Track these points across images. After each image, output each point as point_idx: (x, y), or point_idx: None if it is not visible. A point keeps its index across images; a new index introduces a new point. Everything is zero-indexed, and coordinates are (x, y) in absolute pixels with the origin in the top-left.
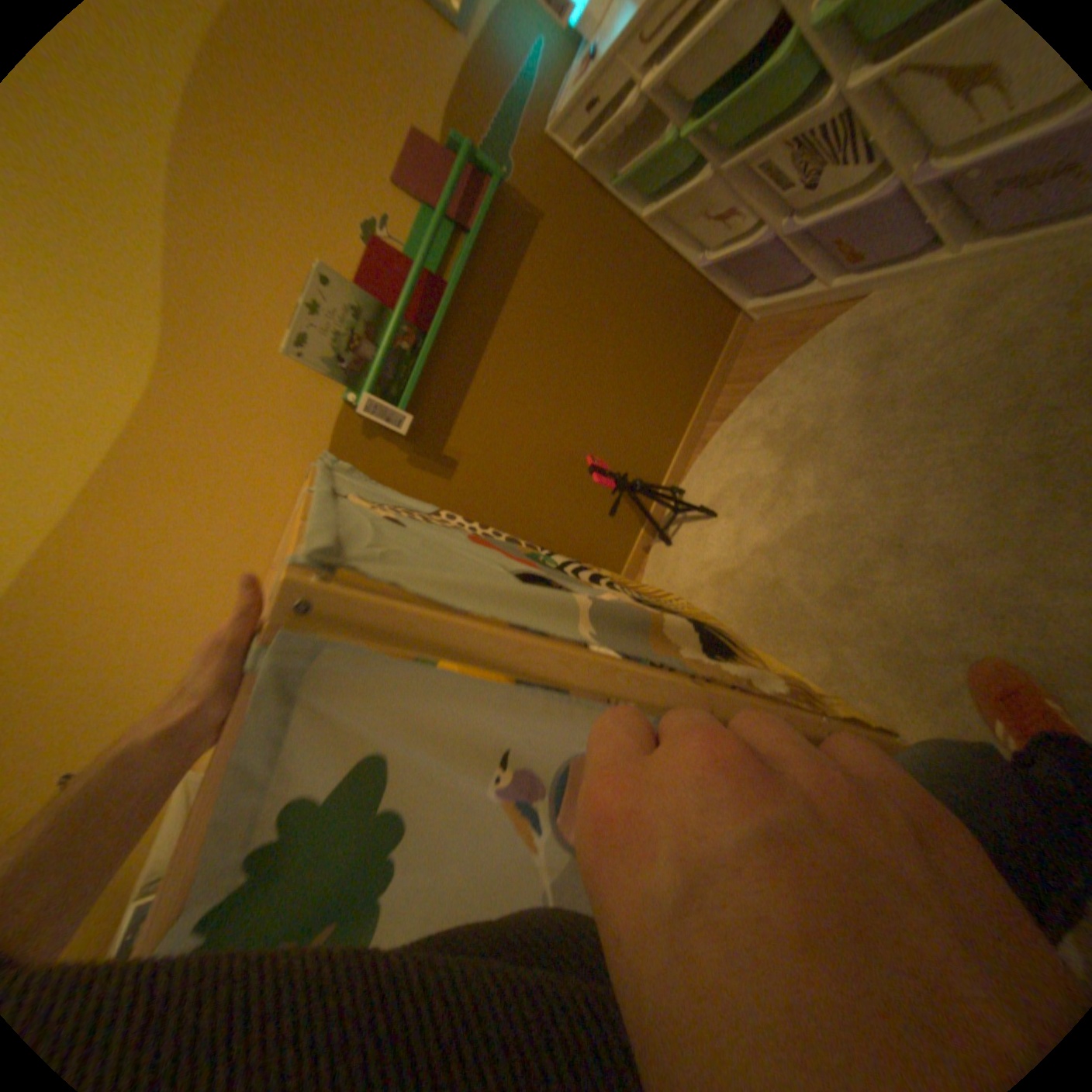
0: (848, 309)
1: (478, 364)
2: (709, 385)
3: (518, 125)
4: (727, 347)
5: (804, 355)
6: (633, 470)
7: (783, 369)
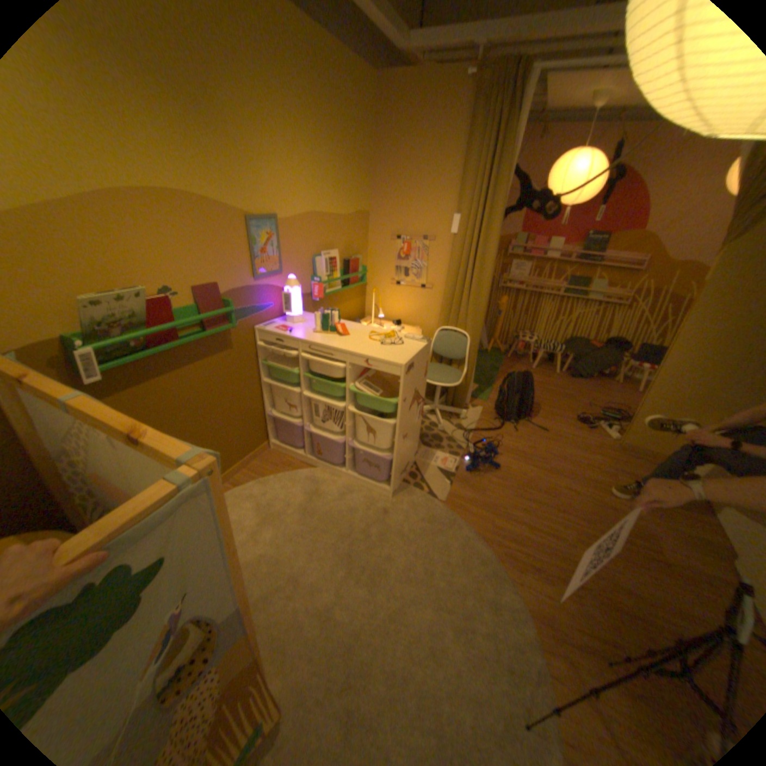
0: (307, 468)
1: (153, 379)
2: (237, 465)
3: (248, 317)
4: (254, 452)
5: (285, 476)
6: None
7: (274, 477)
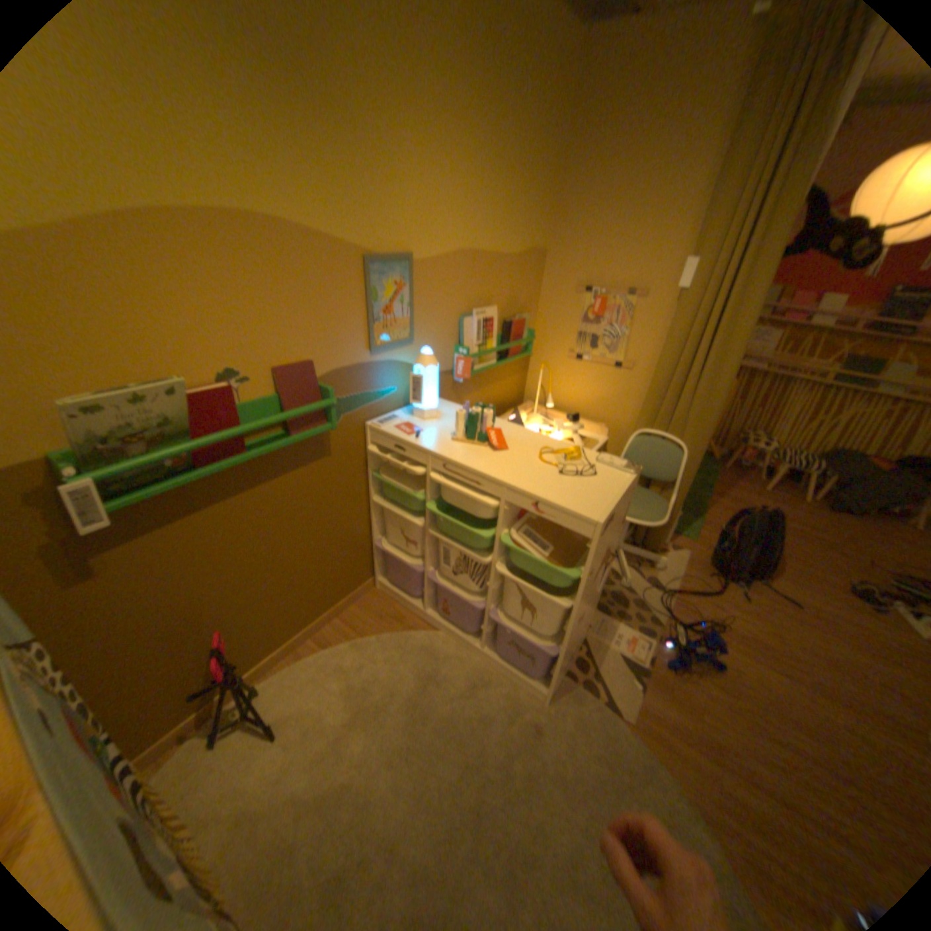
0: (425, 630)
1: (206, 509)
2: (328, 614)
3: (358, 409)
4: (353, 594)
5: (393, 641)
6: (234, 654)
7: (377, 641)
